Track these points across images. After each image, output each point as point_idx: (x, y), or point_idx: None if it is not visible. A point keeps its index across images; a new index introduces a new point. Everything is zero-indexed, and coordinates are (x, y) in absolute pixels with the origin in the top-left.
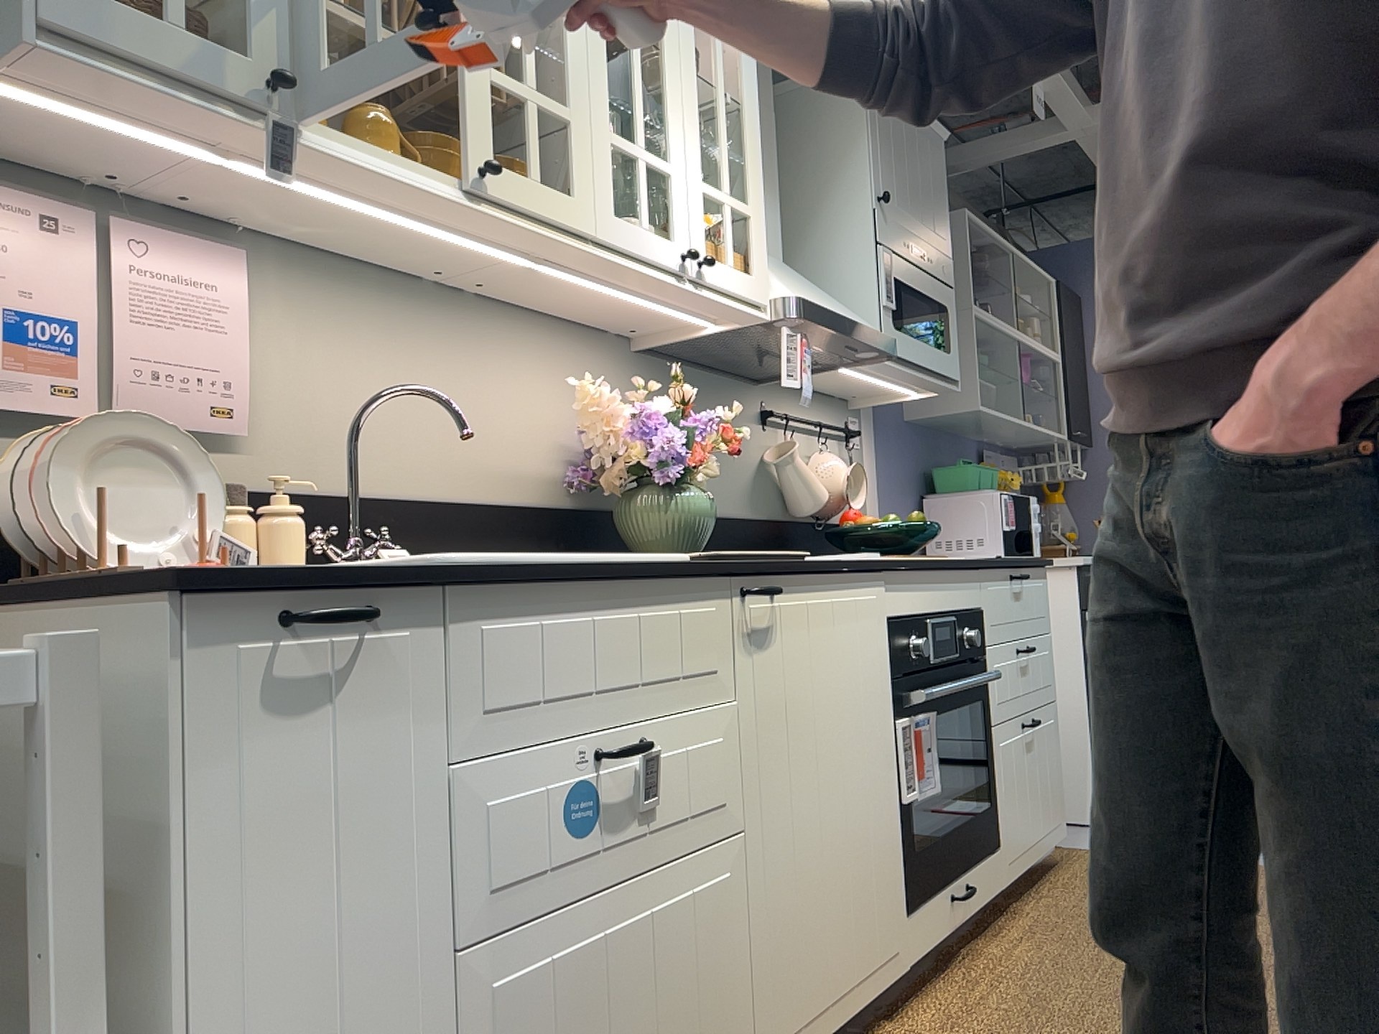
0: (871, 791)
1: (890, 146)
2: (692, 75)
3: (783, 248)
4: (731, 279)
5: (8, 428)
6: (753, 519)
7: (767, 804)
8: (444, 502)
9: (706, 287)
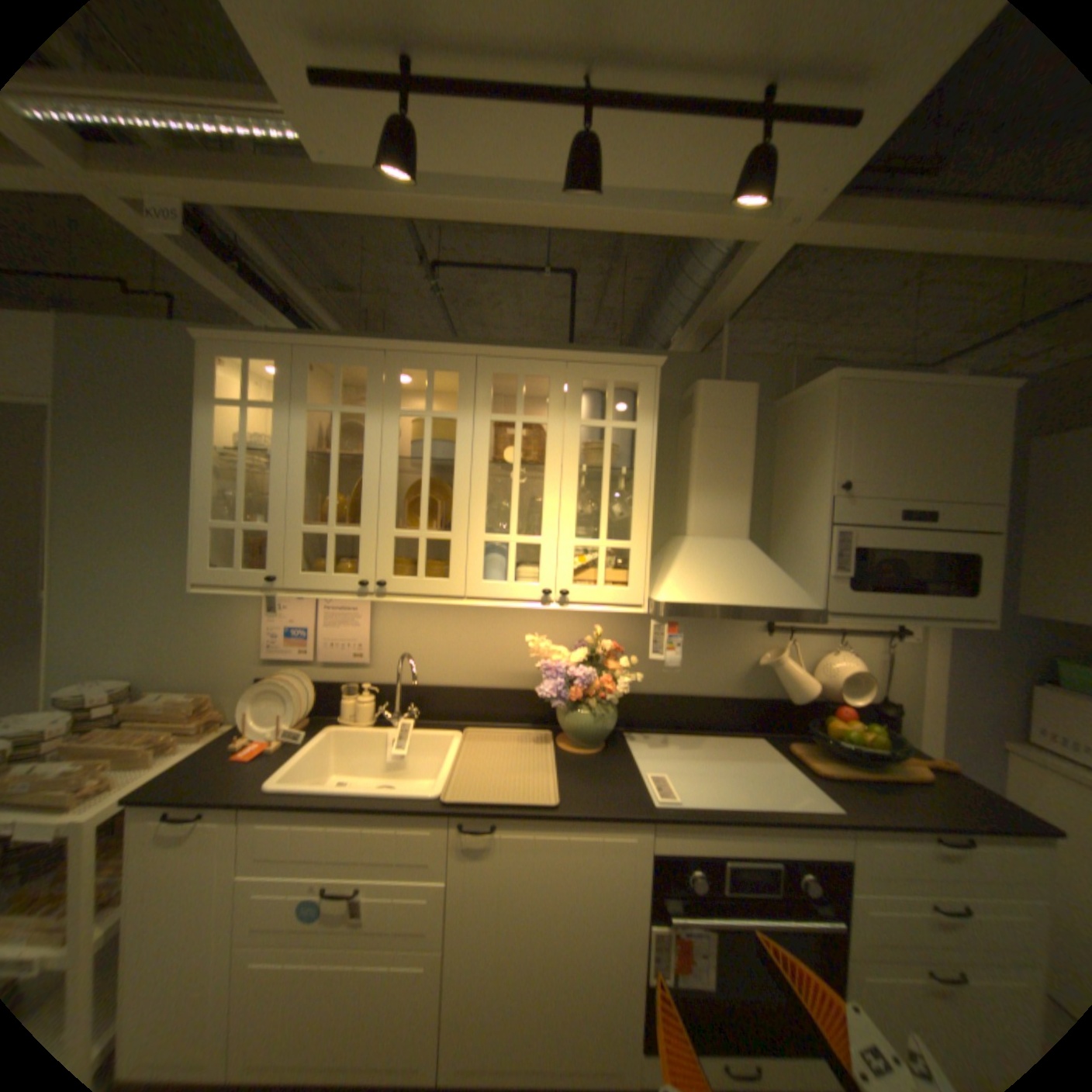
0: (599, 963)
1: (876, 431)
2: (571, 474)
3: (750, 527)
4: (596, 595)
5: (290, 662)
6: (737, 698)
7: (467, 943)
8: (469, 687)
9: (574, 602)
